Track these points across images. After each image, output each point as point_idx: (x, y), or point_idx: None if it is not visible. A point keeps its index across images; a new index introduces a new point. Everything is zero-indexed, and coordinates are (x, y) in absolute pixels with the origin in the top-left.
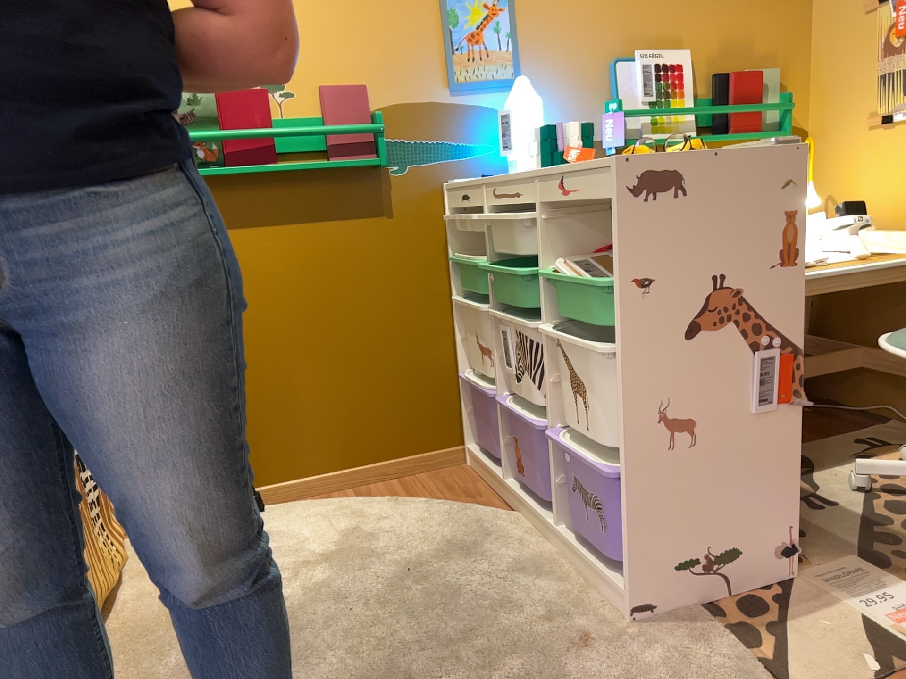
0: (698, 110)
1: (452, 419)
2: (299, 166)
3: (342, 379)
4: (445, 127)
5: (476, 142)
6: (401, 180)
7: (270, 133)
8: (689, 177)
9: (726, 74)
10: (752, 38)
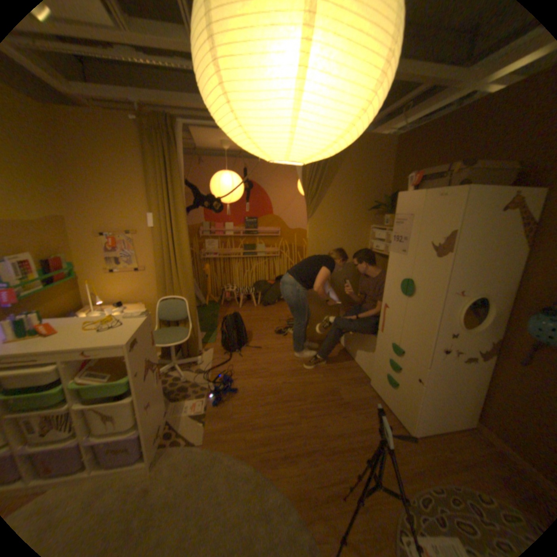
0: (40, 275)
1: None
2: None
3: None
4: None
5: None
6: None
7: None
8: (138, 337)
9: (48, 259)
10: (51, 242)
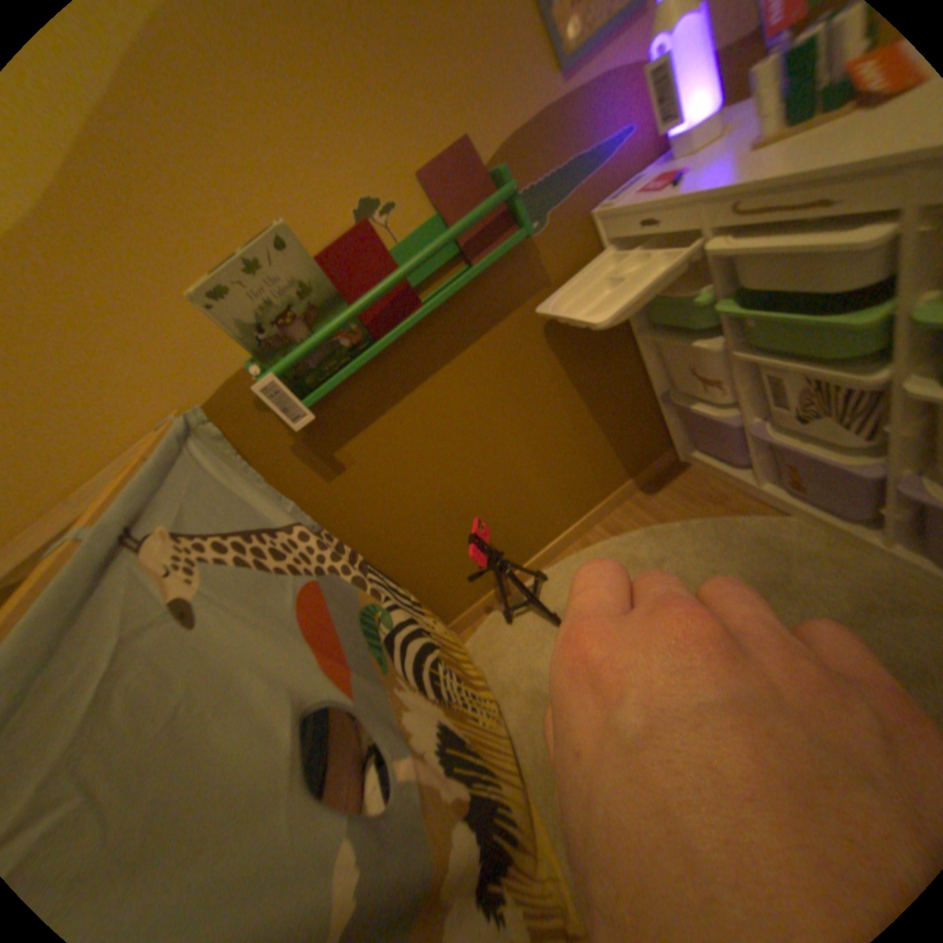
0: None
1: (658, 433)
2: (440, 289)
3: (560, 456)
4: (570, 134)
5: (610, 131)
6: (545, 236)
7: (400, 276)
8: None
9: None
10: None
